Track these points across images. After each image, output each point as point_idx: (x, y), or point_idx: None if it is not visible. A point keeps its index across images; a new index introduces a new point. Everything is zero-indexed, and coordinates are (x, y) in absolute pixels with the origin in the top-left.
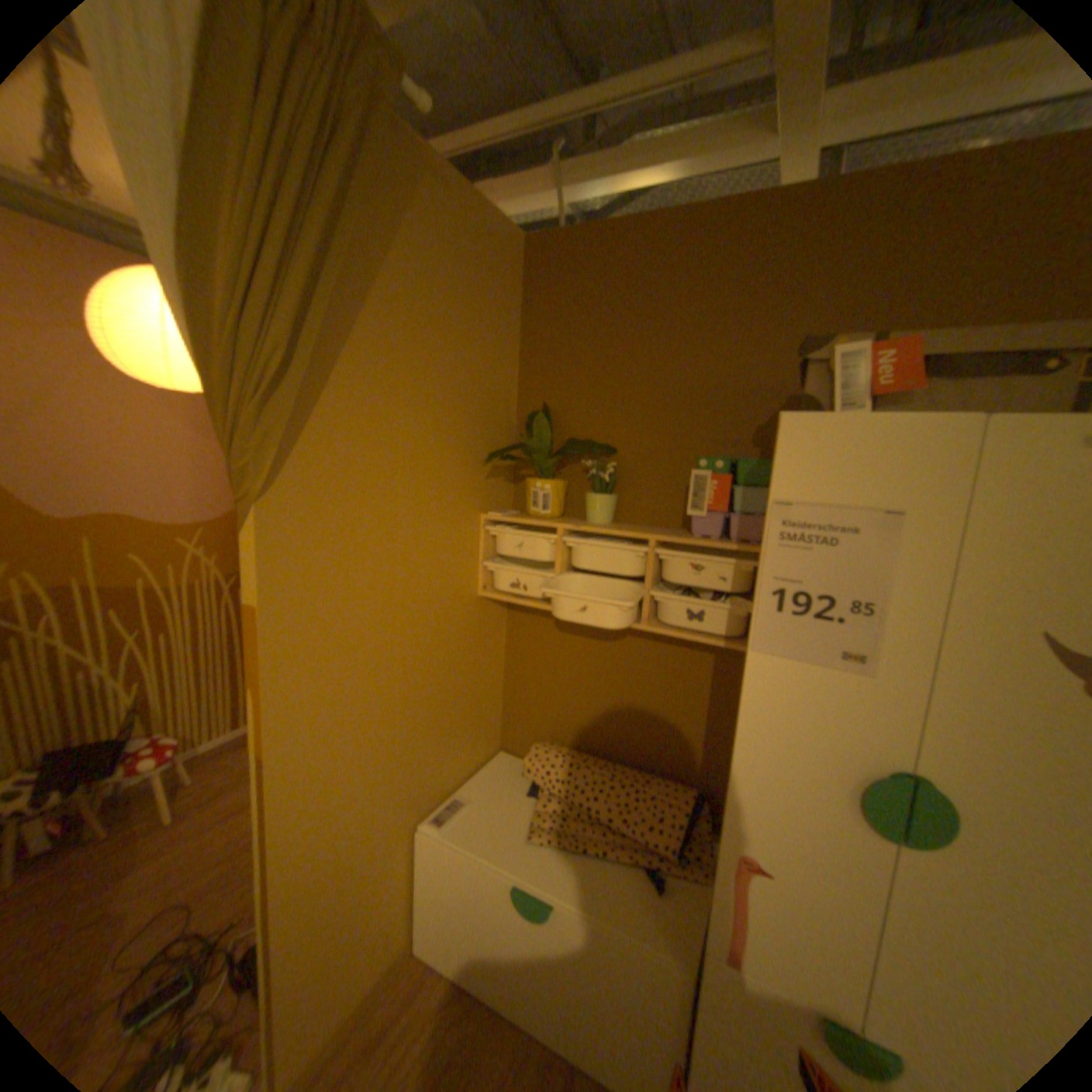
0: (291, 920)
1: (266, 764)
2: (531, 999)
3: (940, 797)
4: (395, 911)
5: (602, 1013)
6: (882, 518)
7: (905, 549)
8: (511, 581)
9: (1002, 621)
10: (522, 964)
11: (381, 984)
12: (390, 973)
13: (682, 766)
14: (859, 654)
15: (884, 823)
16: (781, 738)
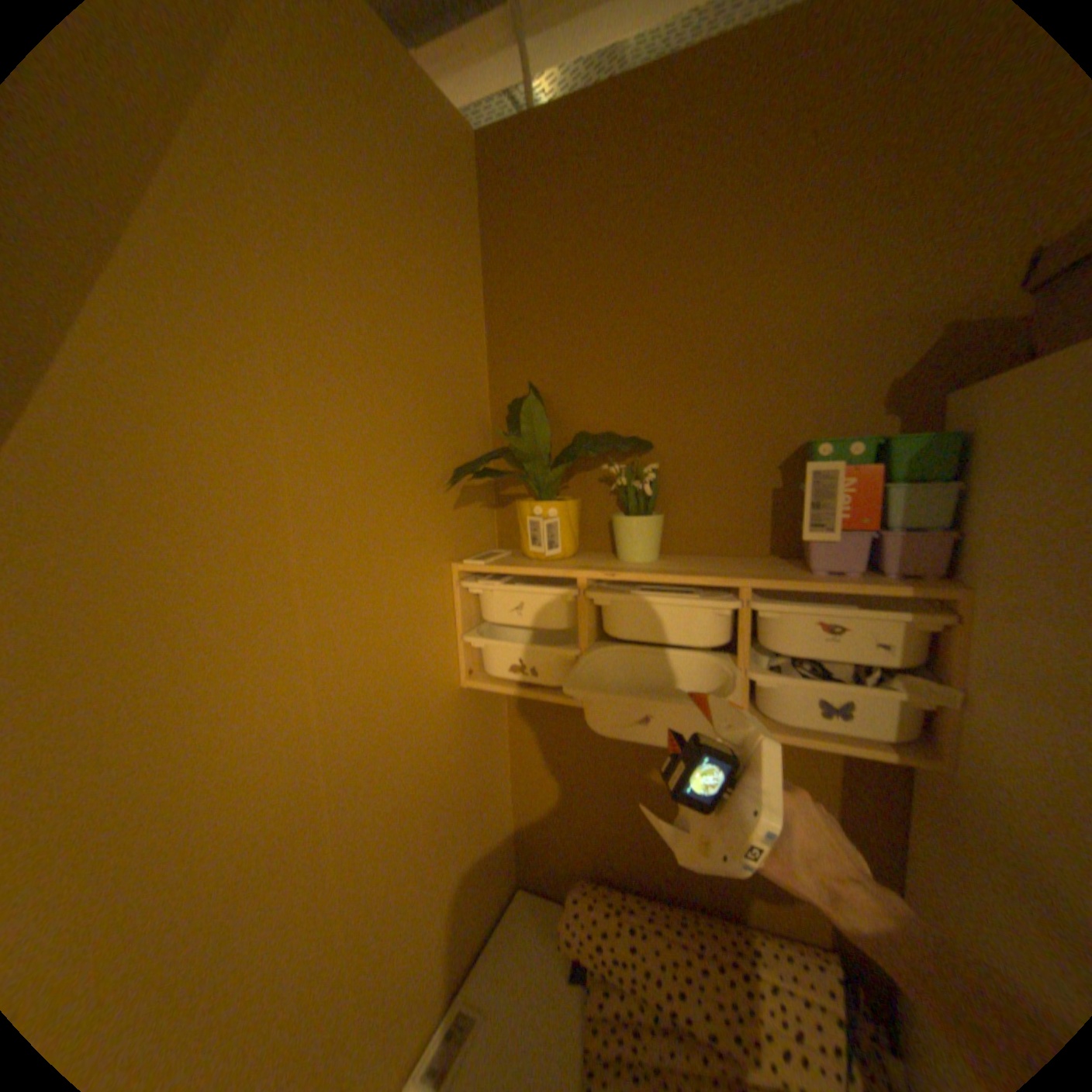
0: None
1: None
2: None
3: None
4: None
5: None
6: None
7: None
8: (511, 662)
9: None
10: None
11: None
12: None
13: (803, 914)
14: None
15: None
16: None
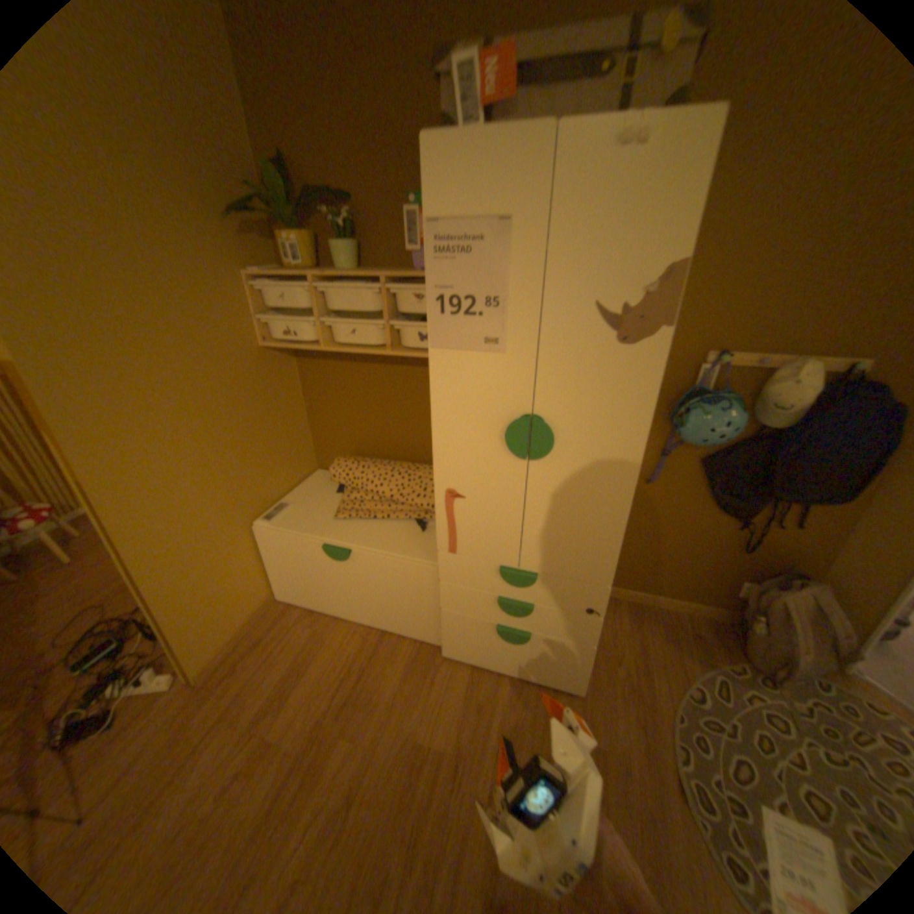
0: (157, 586)
1: (84, 486)
2: (352, 605)
3: (542, 425)
4: (251, 577)
5: (392, 600)
6: (497, 225)
7: (513, 250)
8: (282, 330)
9: (572, 298)
10: (341, 587)
11: (253, 618)
12: (259, 612)
13: None
14: (493, 338)
15: (515, 449)
16: (456, 408)
